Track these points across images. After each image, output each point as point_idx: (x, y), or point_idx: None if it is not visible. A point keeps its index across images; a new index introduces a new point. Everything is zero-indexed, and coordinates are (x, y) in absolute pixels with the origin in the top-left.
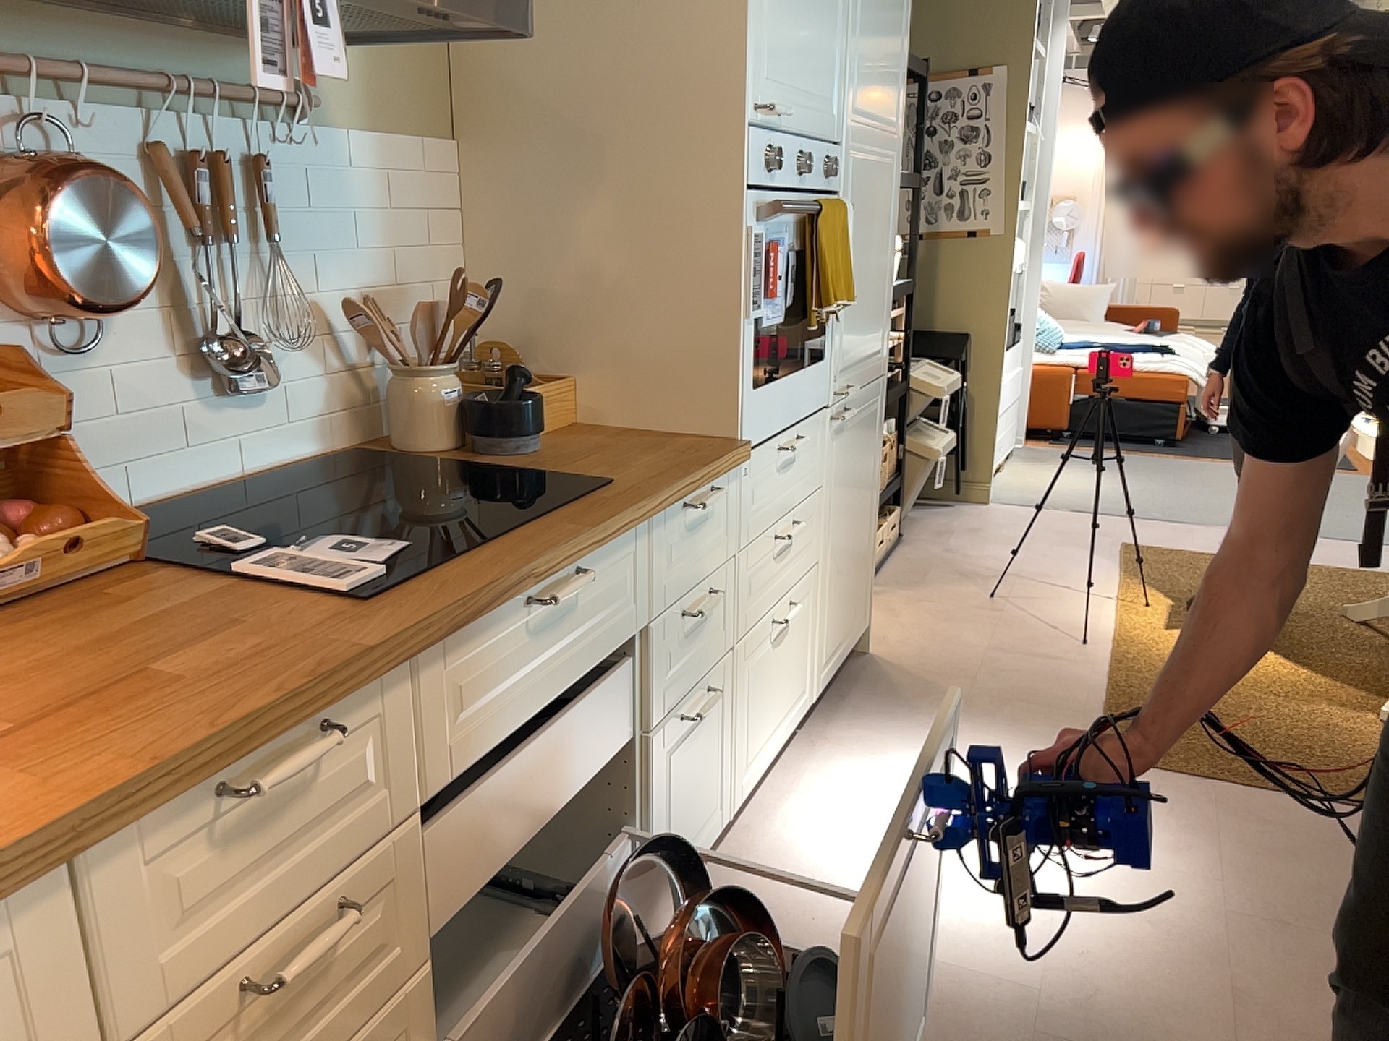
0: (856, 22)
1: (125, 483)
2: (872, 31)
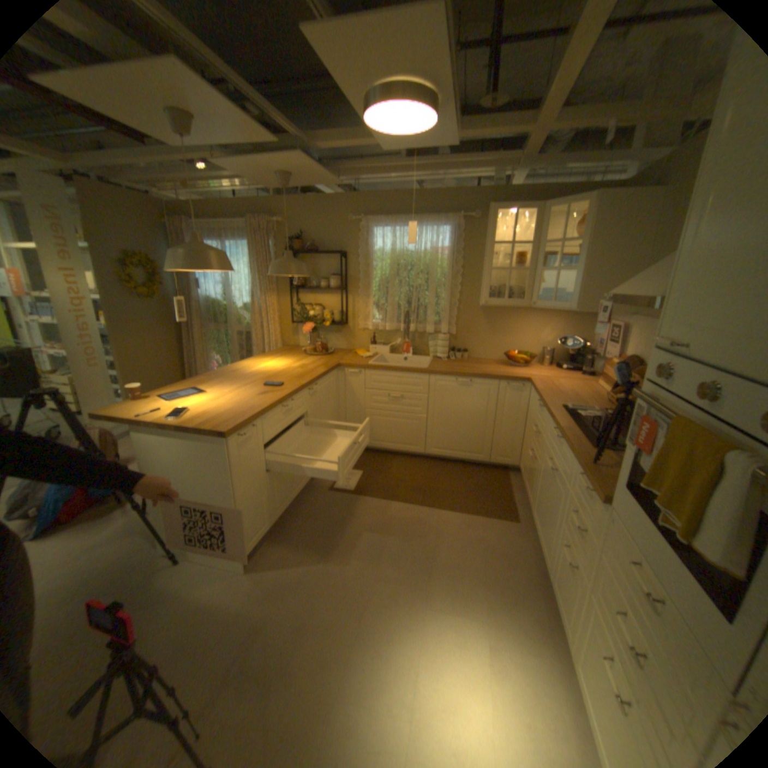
0: None
1: None
2: None
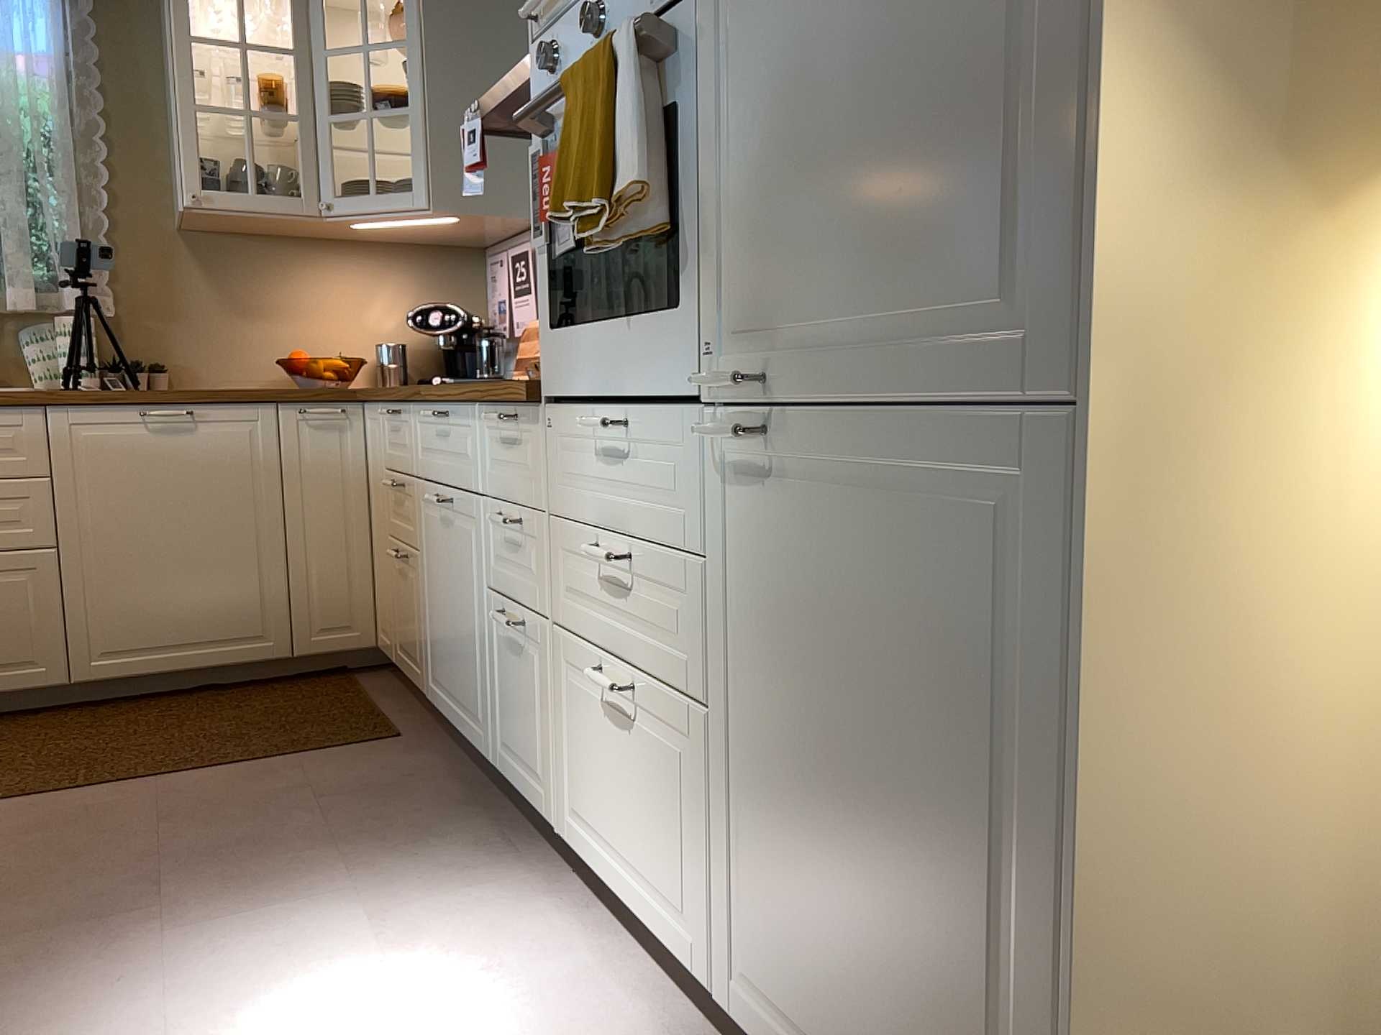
0: None
1: None
2: None
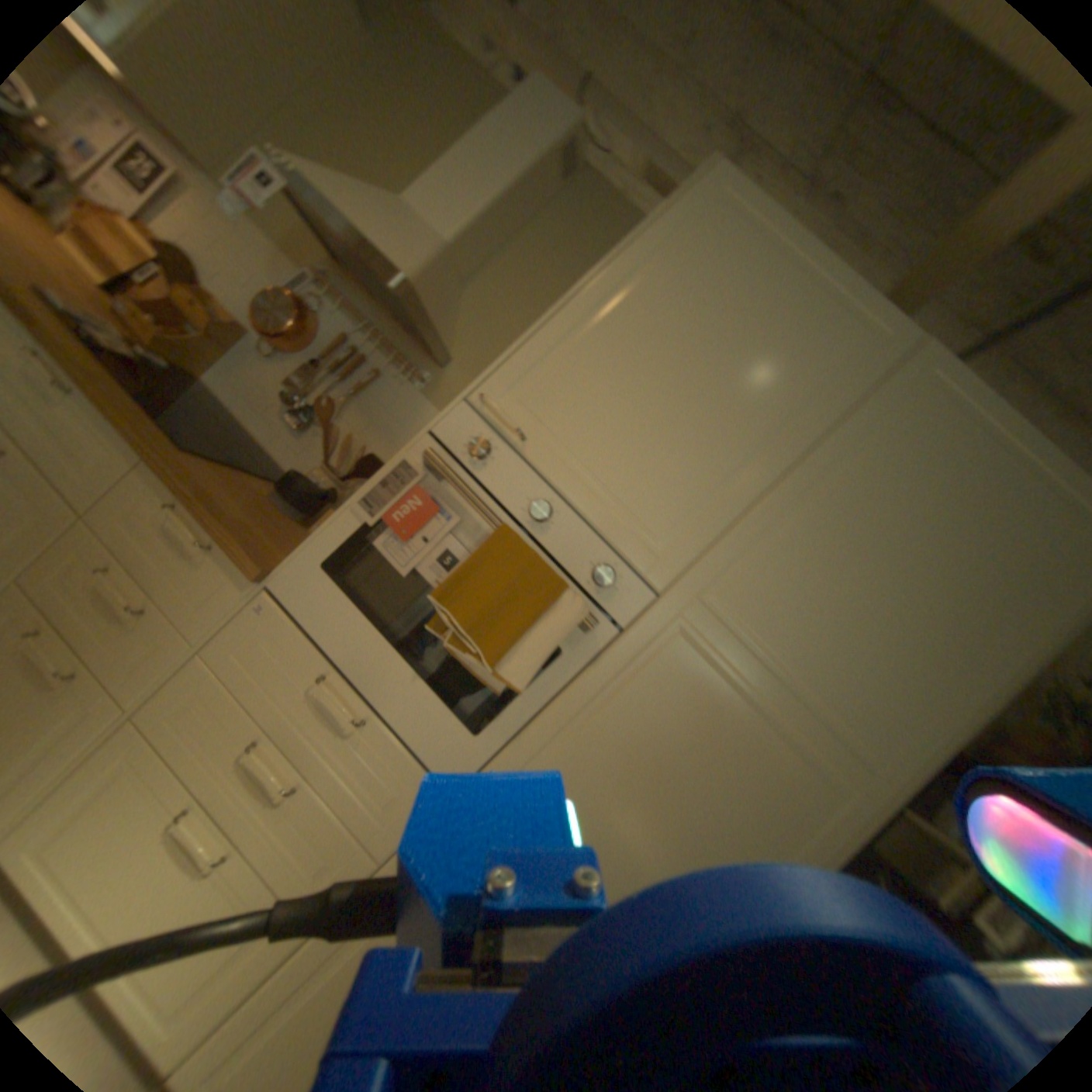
0: (782, 528)
1: (232, 400)
2: (833, 576)
